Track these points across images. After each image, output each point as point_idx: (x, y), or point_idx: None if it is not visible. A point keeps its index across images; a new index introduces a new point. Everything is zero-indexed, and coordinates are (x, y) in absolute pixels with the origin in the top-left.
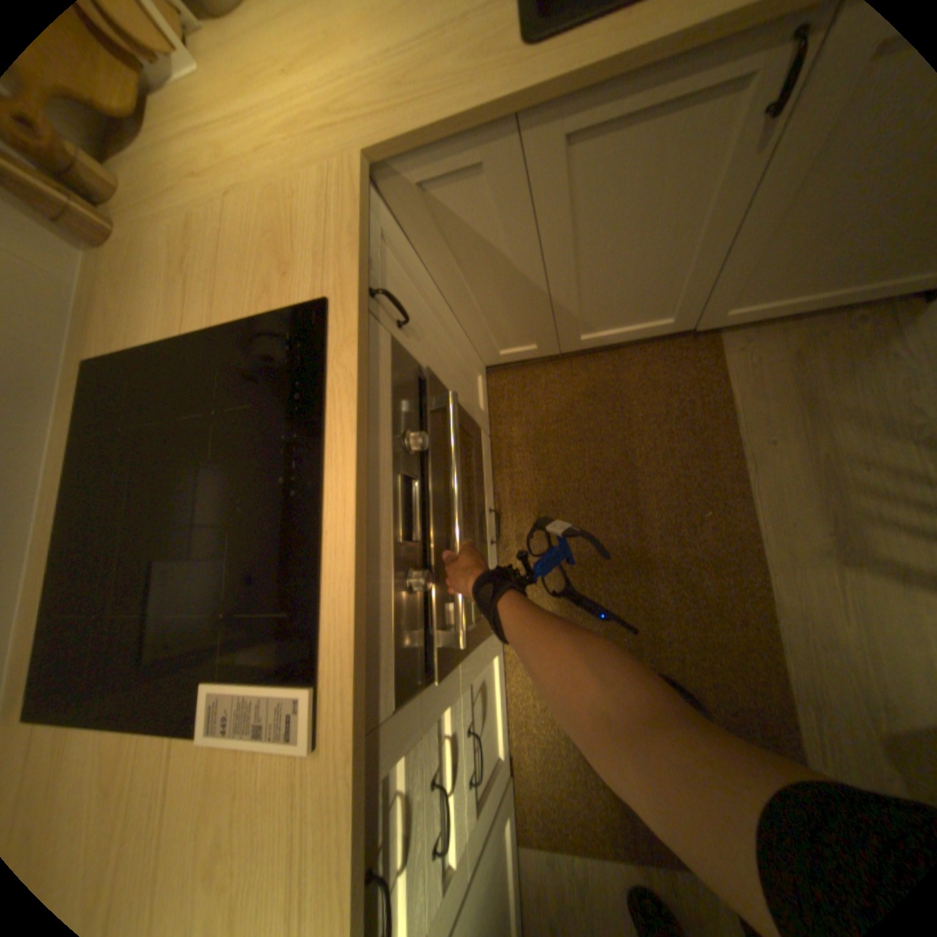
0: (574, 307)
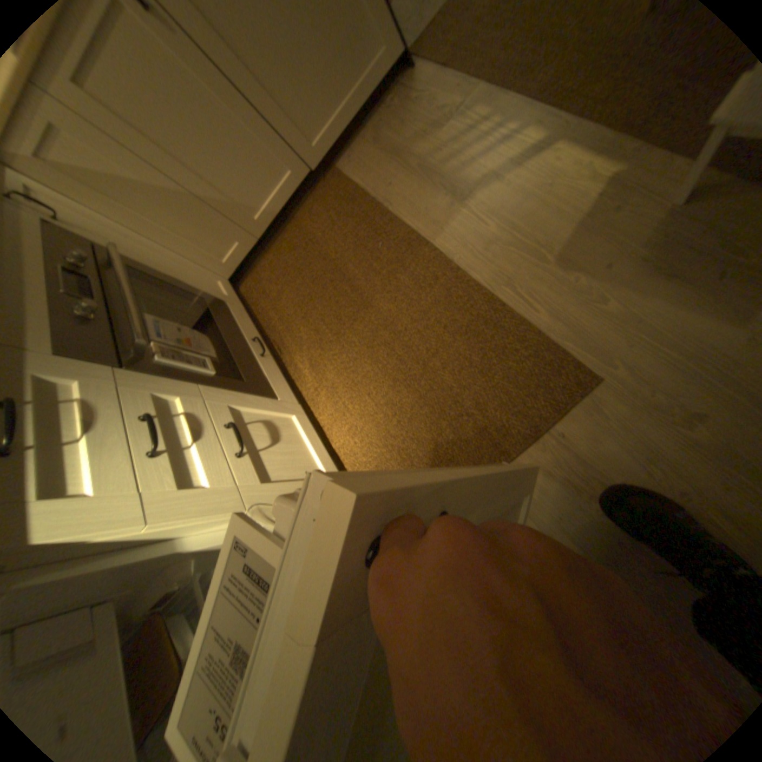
0: (223, 195)
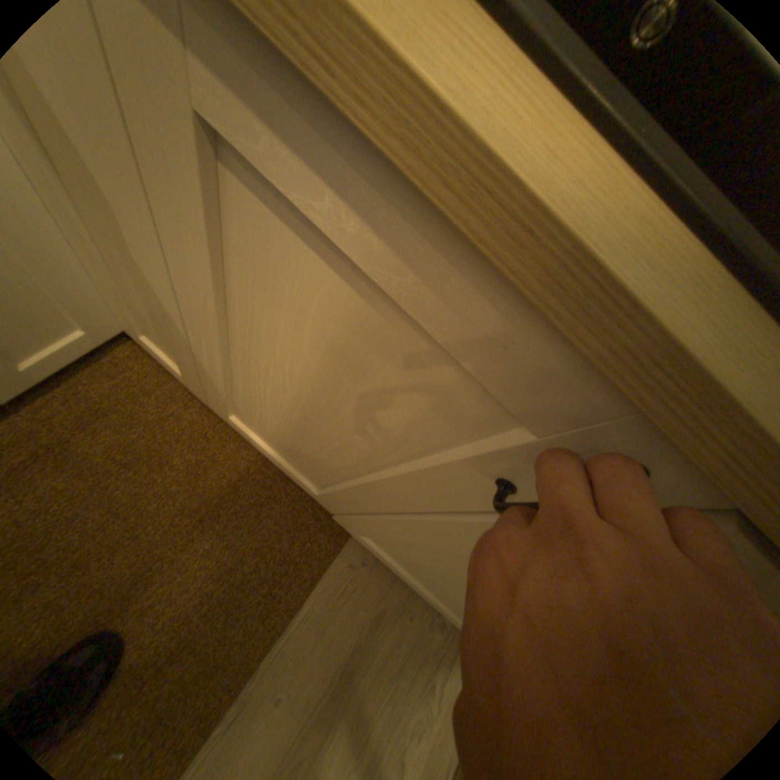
0: (220, 389)
